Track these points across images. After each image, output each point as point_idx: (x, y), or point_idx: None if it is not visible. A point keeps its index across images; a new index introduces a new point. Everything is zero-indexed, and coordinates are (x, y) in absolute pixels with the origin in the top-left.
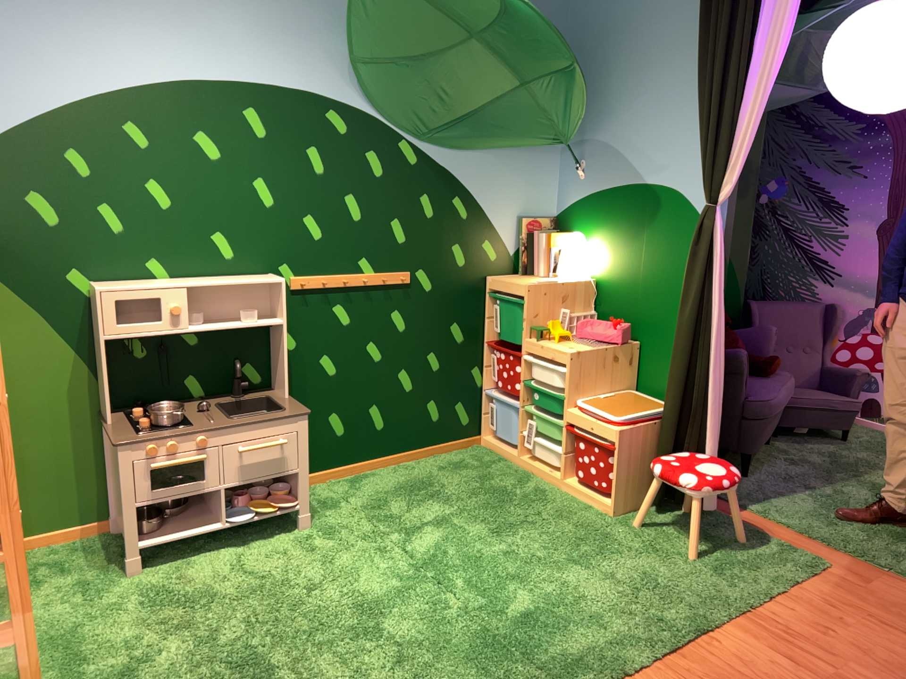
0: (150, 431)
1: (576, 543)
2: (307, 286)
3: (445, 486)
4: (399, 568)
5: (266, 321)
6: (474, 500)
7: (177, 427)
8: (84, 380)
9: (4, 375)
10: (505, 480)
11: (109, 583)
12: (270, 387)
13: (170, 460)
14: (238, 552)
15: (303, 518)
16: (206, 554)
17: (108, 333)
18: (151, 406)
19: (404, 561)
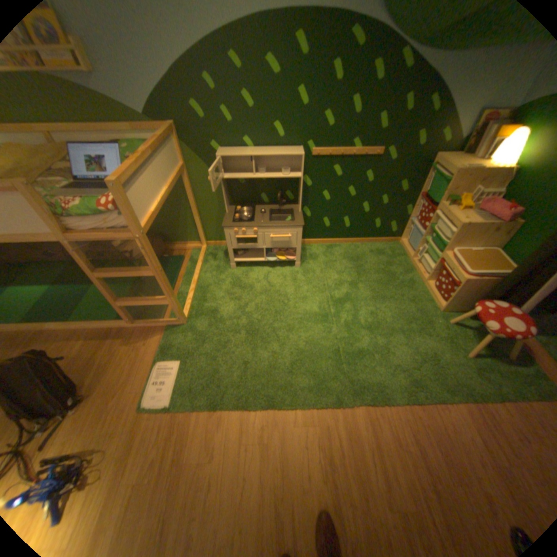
0: (238, 221)
1: (410, 321)
2: (320, 154)
3: (366, 263)
4: (322, 303)
5: (294, 175)
6: (375, 276)
7: (248, 222)
8: (221, 191)
9: (193, 186)
10: (398, 268)
11: (225, 270)
12: (297, 203)
13: (242, 236)
14: (269, 271)
15: (296, 264)
16: (258, 268)
17: (222, 176)
18: (246, 205)
19: (325, 299)
